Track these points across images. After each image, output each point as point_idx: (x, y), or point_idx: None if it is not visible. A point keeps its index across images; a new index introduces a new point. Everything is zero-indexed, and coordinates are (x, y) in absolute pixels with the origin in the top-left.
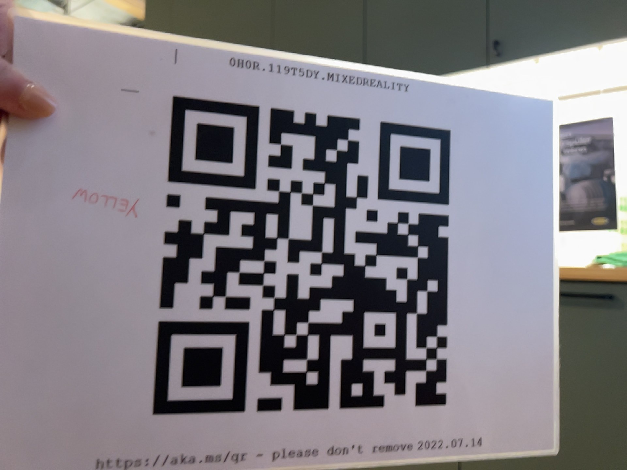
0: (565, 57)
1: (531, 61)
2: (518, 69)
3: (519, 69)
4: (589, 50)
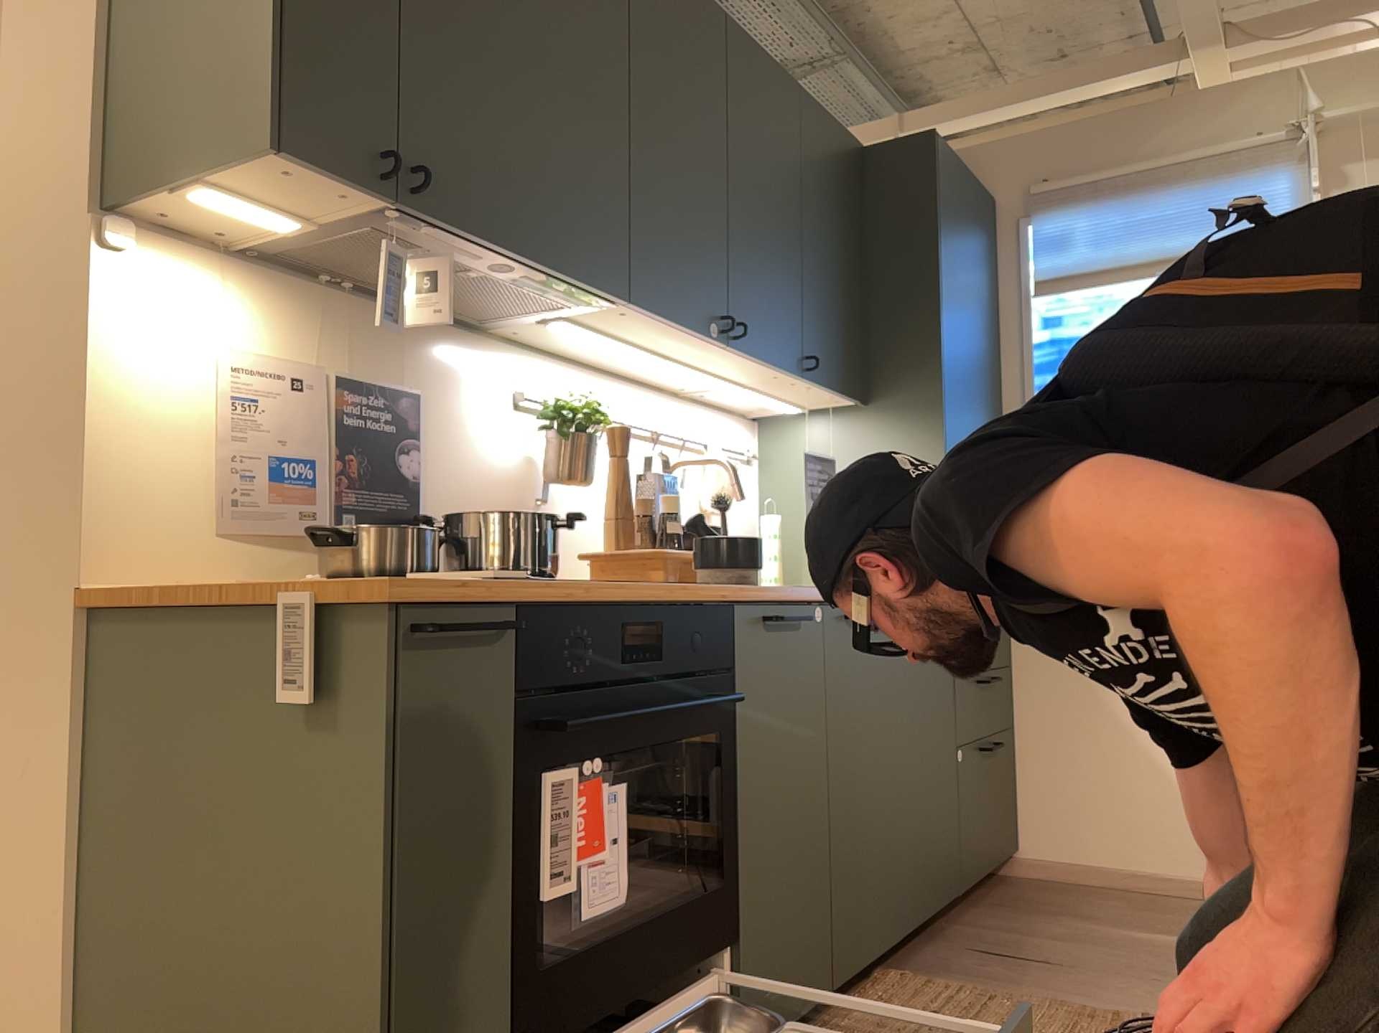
0: (819, 389)
1: (812, 384)
2: (793, 383)
3: (794, 383)
4: (832, 393)
